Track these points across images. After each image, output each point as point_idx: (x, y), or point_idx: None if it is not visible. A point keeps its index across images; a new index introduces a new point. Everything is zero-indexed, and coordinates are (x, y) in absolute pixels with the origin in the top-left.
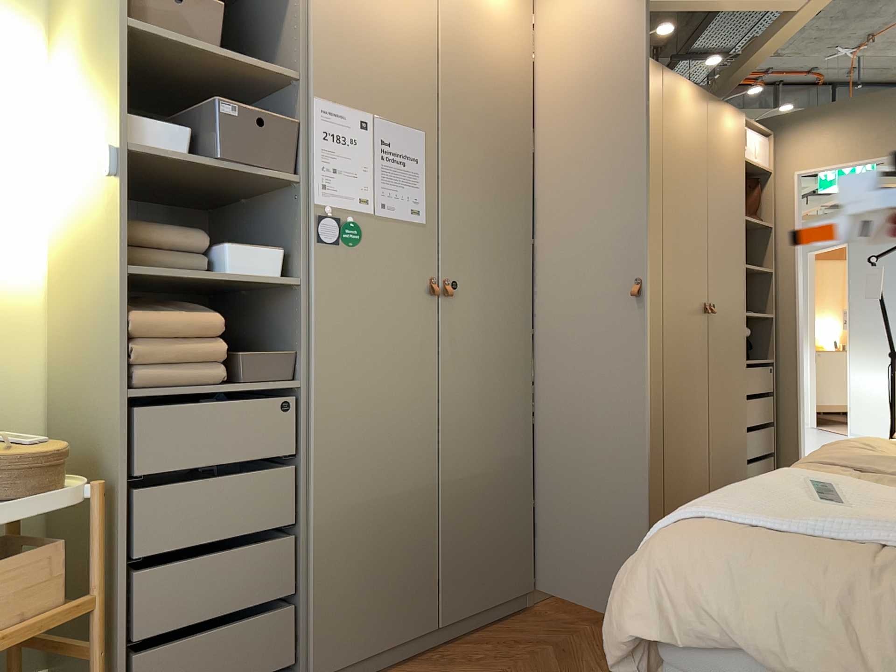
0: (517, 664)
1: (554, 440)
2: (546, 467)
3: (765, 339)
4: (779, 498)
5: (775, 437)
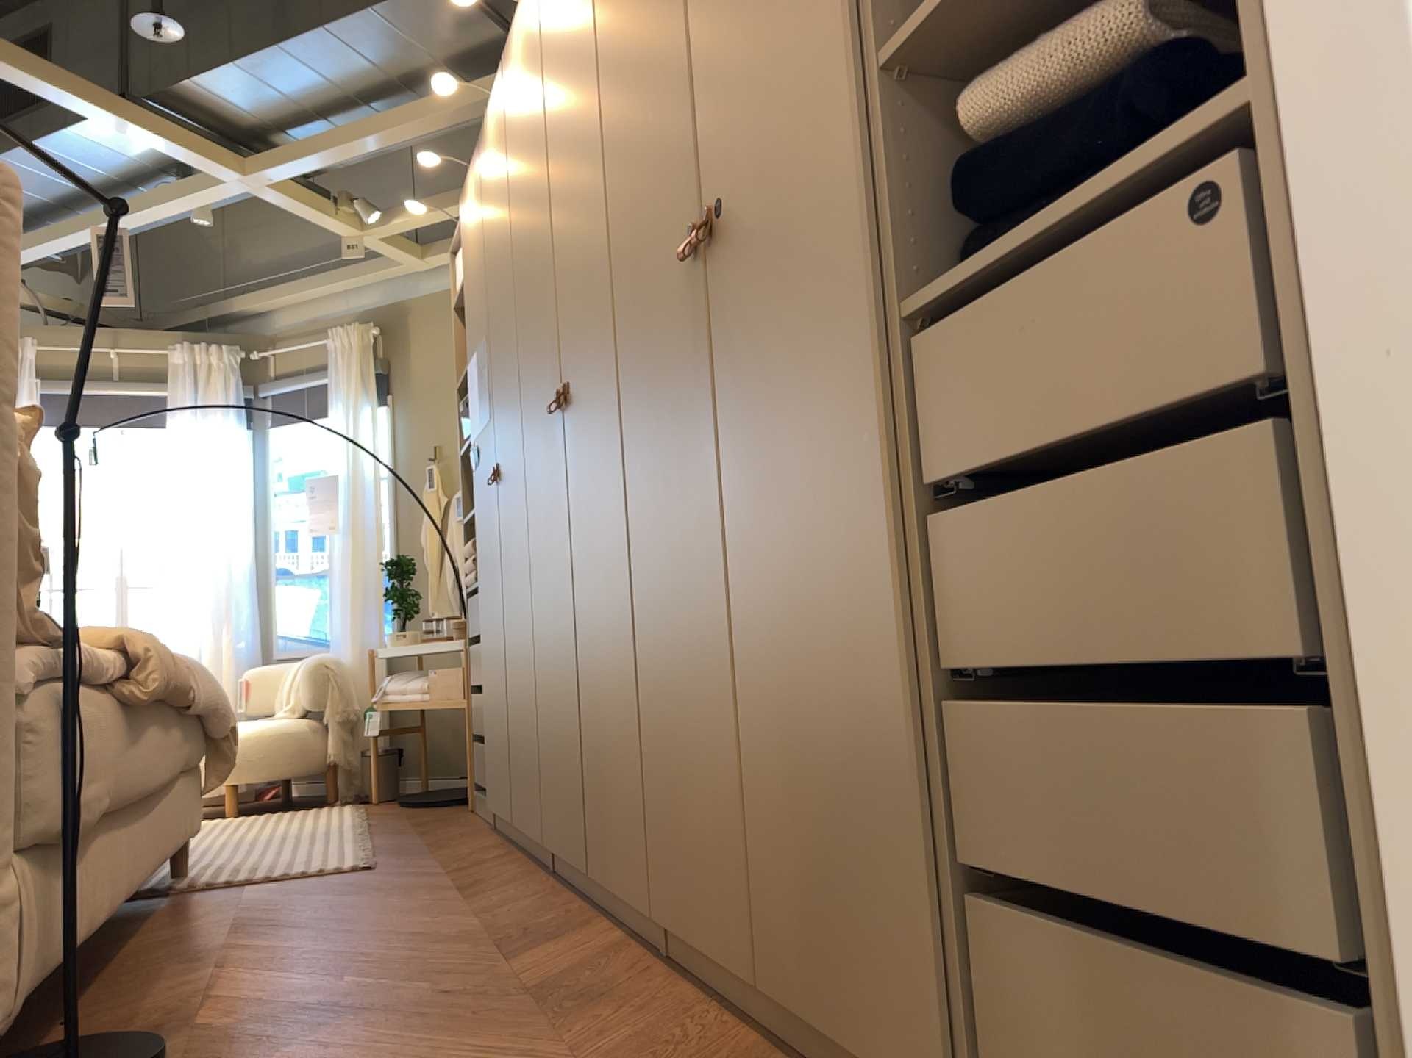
0: (447, 852)
1: (547, 634)
2: (545, 671)
3: None
4: None
5: None
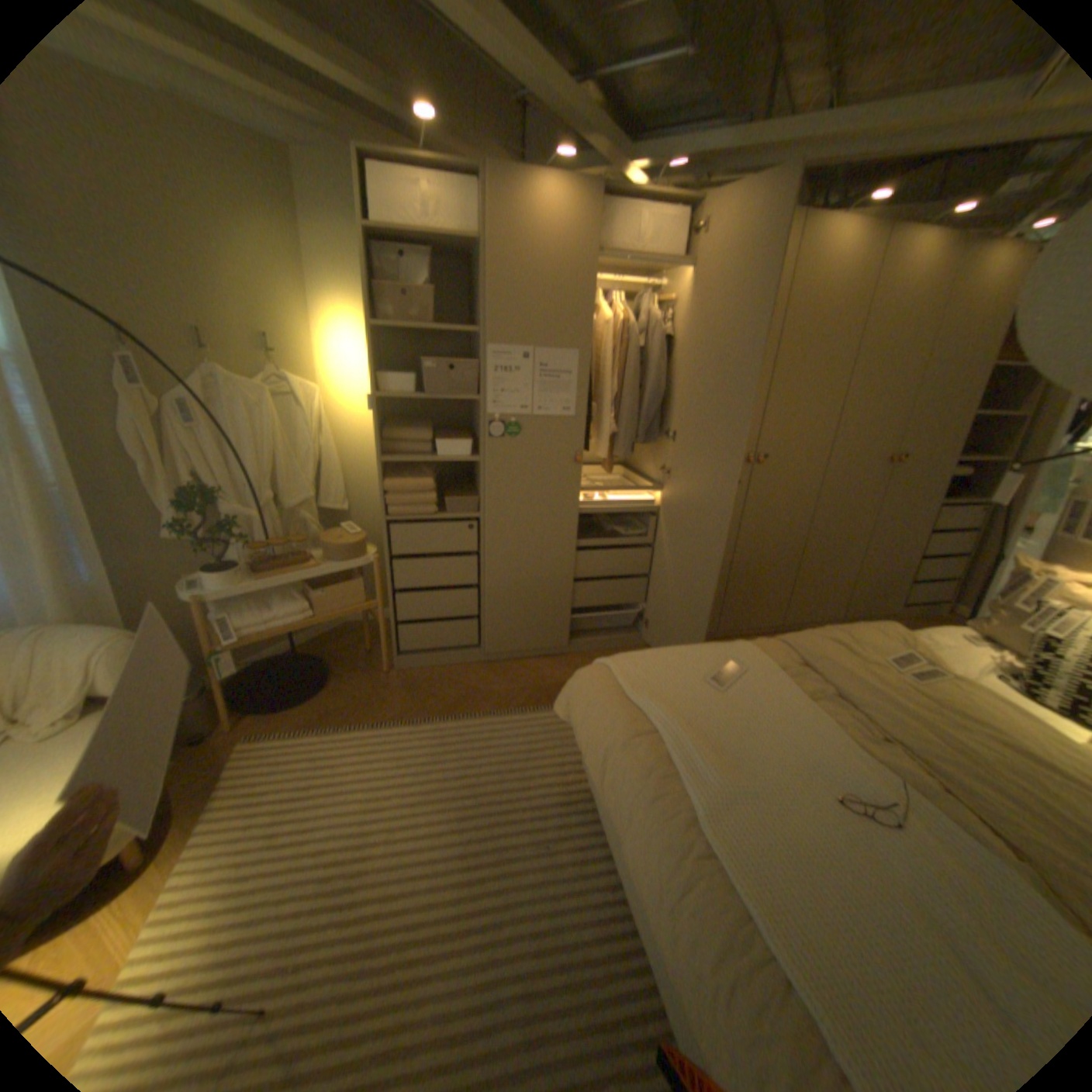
0: None
1: (676, 557)
2: (666, 573)
3: (992, 482)
4: (682, 669)
5: (972, 568)
